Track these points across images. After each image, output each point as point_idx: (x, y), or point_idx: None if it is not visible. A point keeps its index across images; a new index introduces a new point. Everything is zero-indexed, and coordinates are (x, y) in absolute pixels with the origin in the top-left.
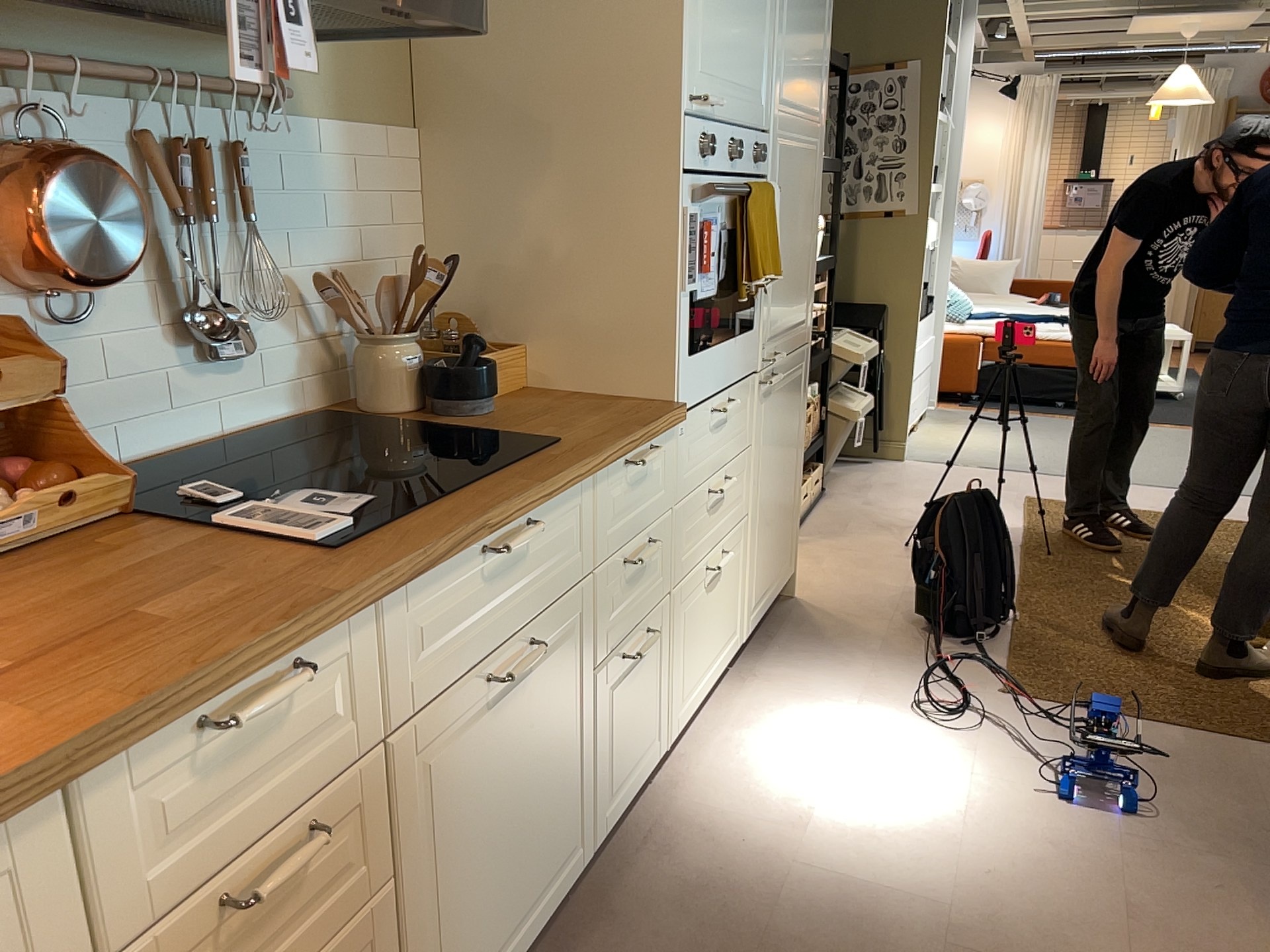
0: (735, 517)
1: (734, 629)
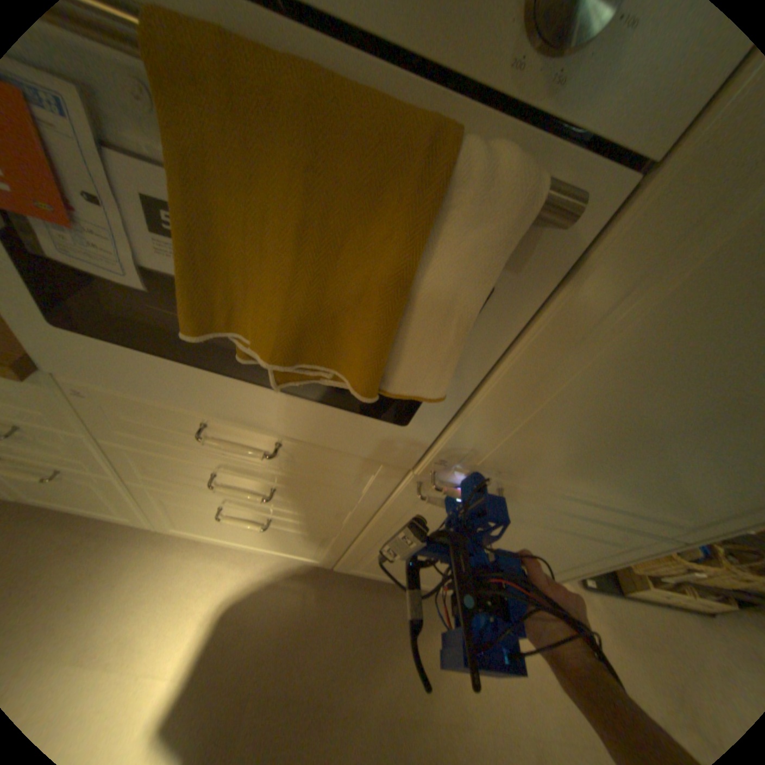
0: (309, 521)
1: (311, 558)
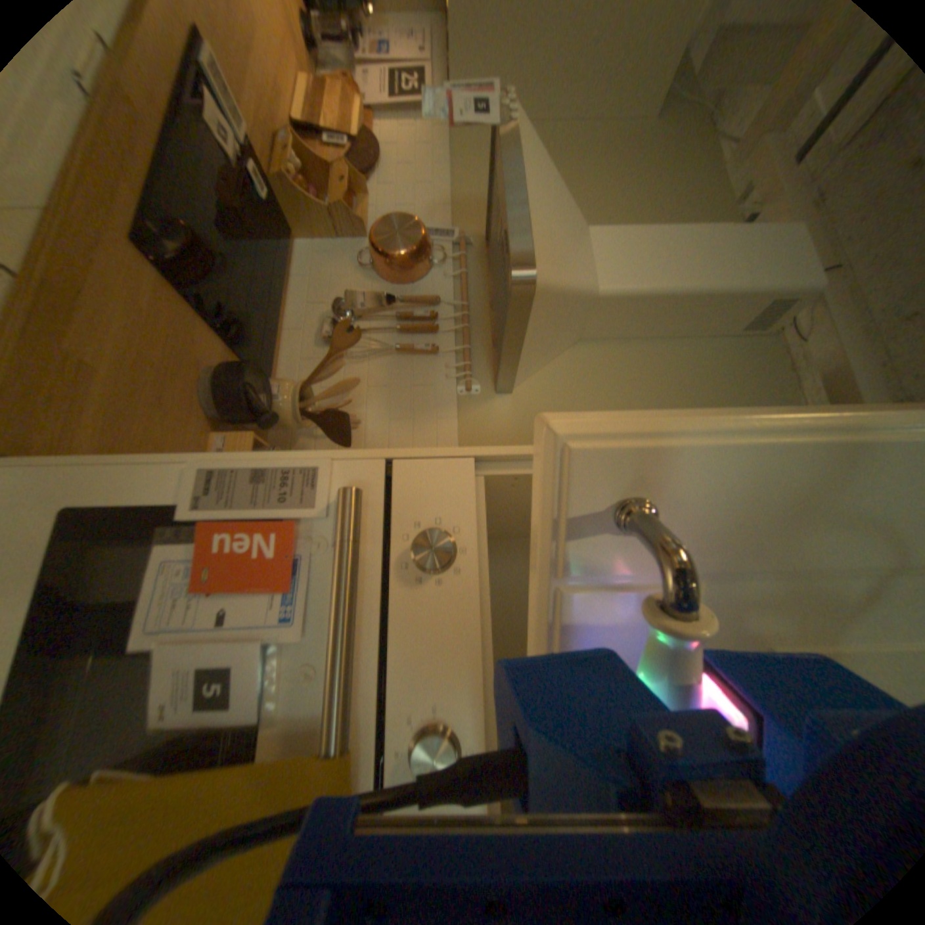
0: None
1: None
